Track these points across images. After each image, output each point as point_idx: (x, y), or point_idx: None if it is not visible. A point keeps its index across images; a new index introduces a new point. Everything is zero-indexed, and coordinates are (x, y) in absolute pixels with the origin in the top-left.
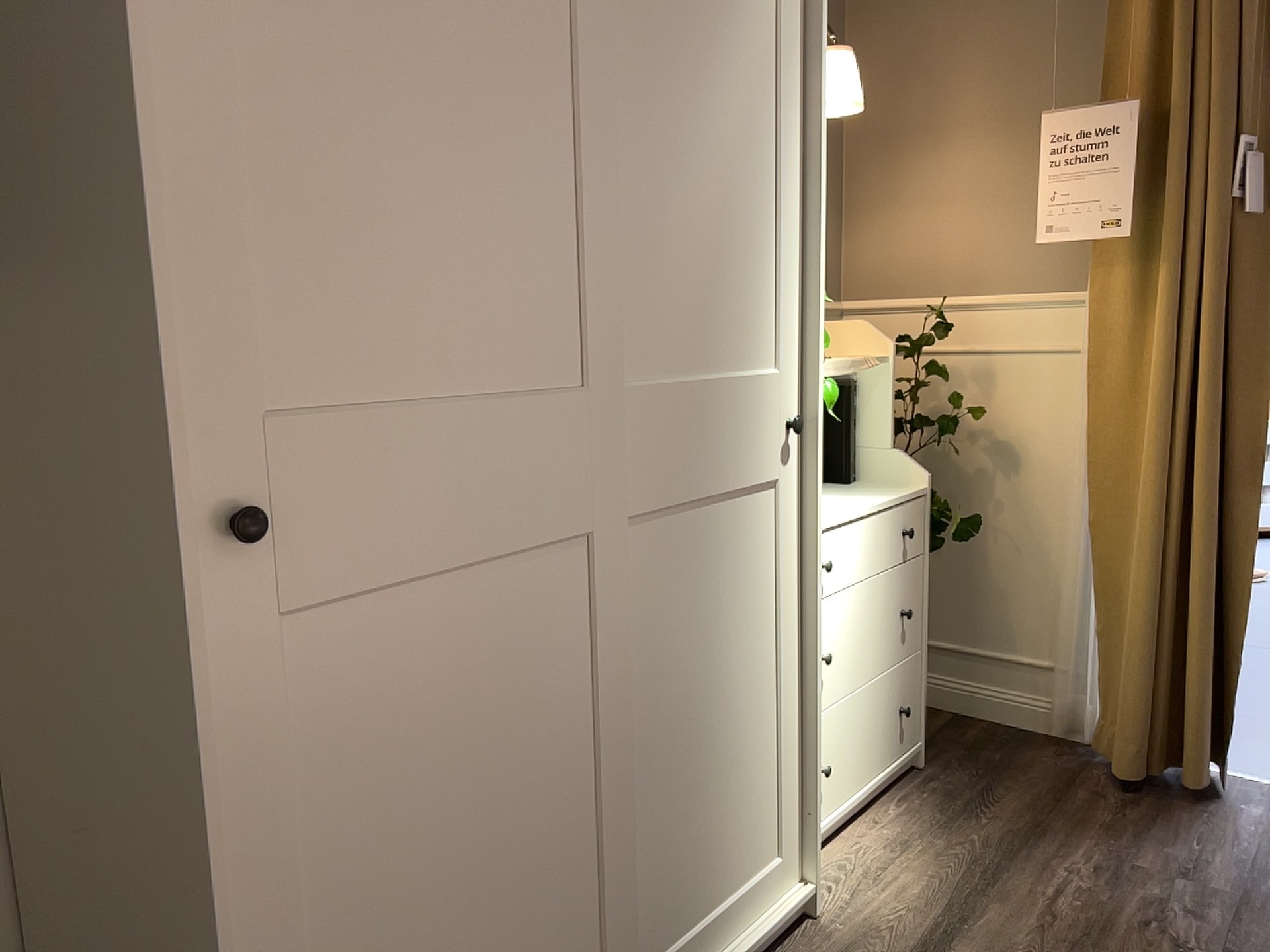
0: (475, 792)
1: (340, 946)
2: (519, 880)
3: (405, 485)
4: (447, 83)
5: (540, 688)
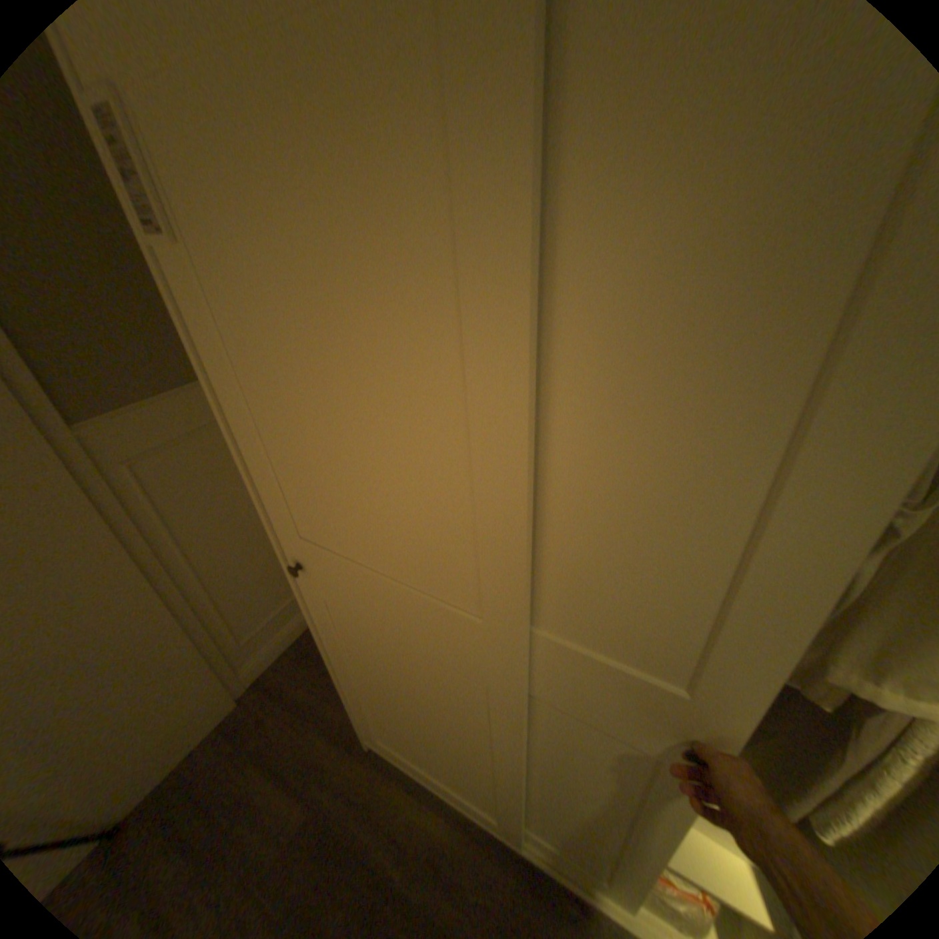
0: (410, 705)
1: (360, 689)
2: (438, 746)
3: (350, 589)
4: (330, 396)
5: (446, 708)
